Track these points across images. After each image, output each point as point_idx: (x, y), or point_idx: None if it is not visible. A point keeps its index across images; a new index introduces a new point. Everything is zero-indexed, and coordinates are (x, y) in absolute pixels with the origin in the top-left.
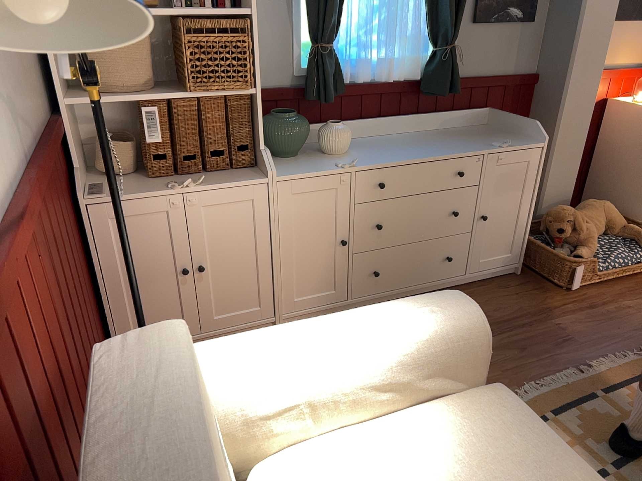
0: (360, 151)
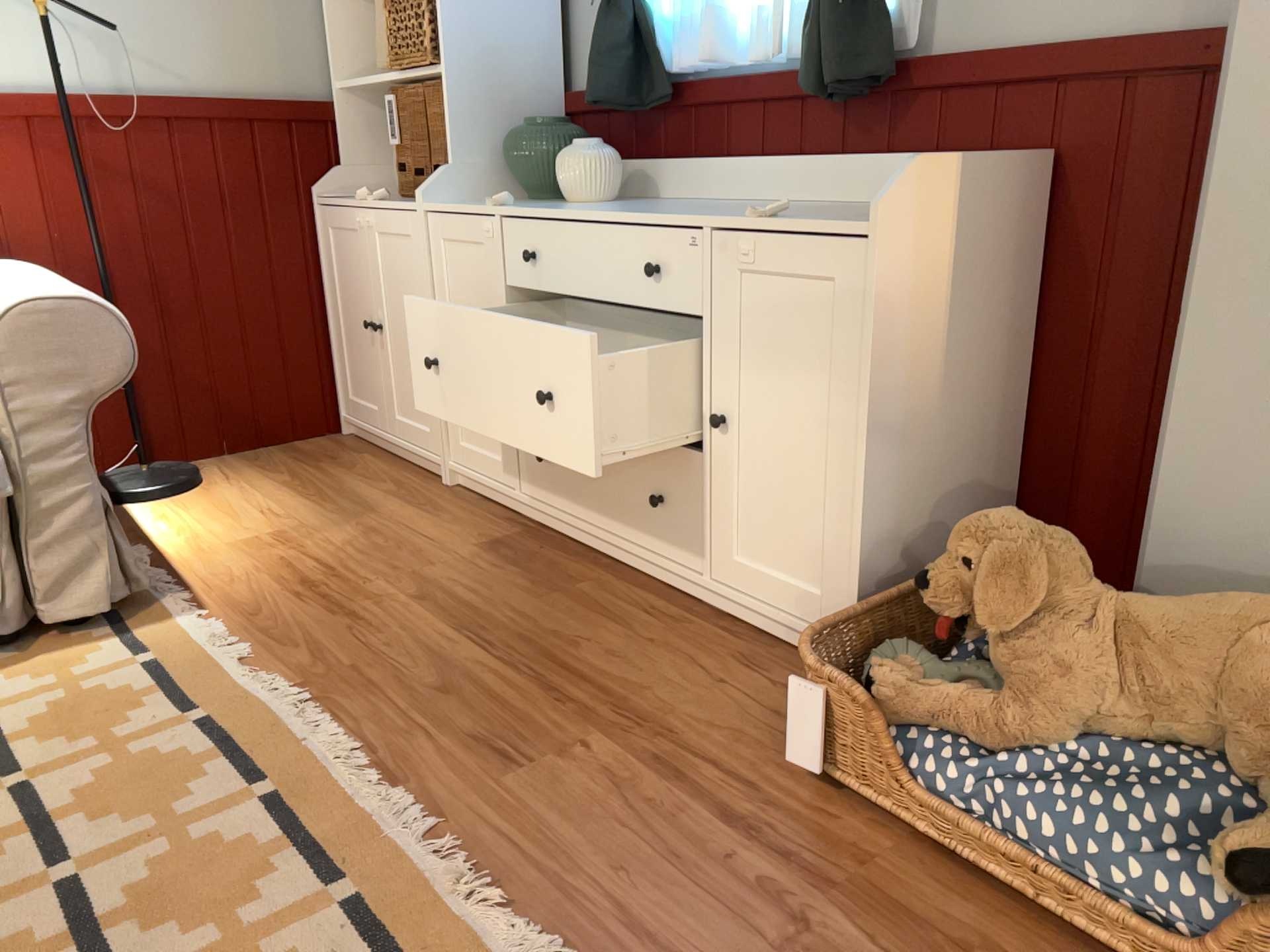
0: (605, 205)
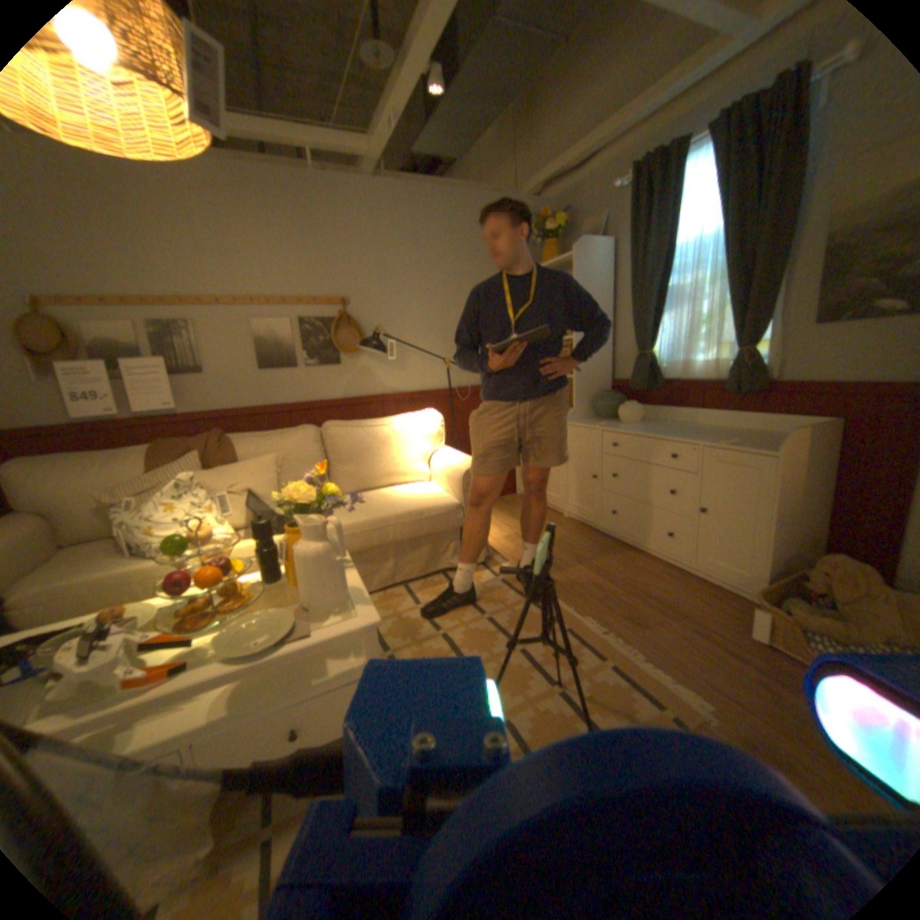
0: (641, 425)
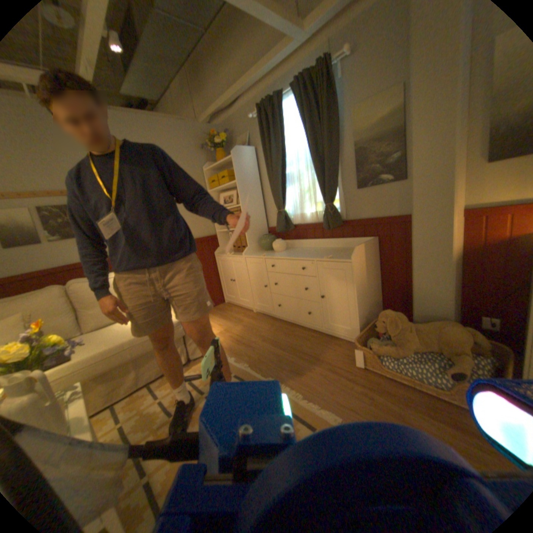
0: (285, 252)
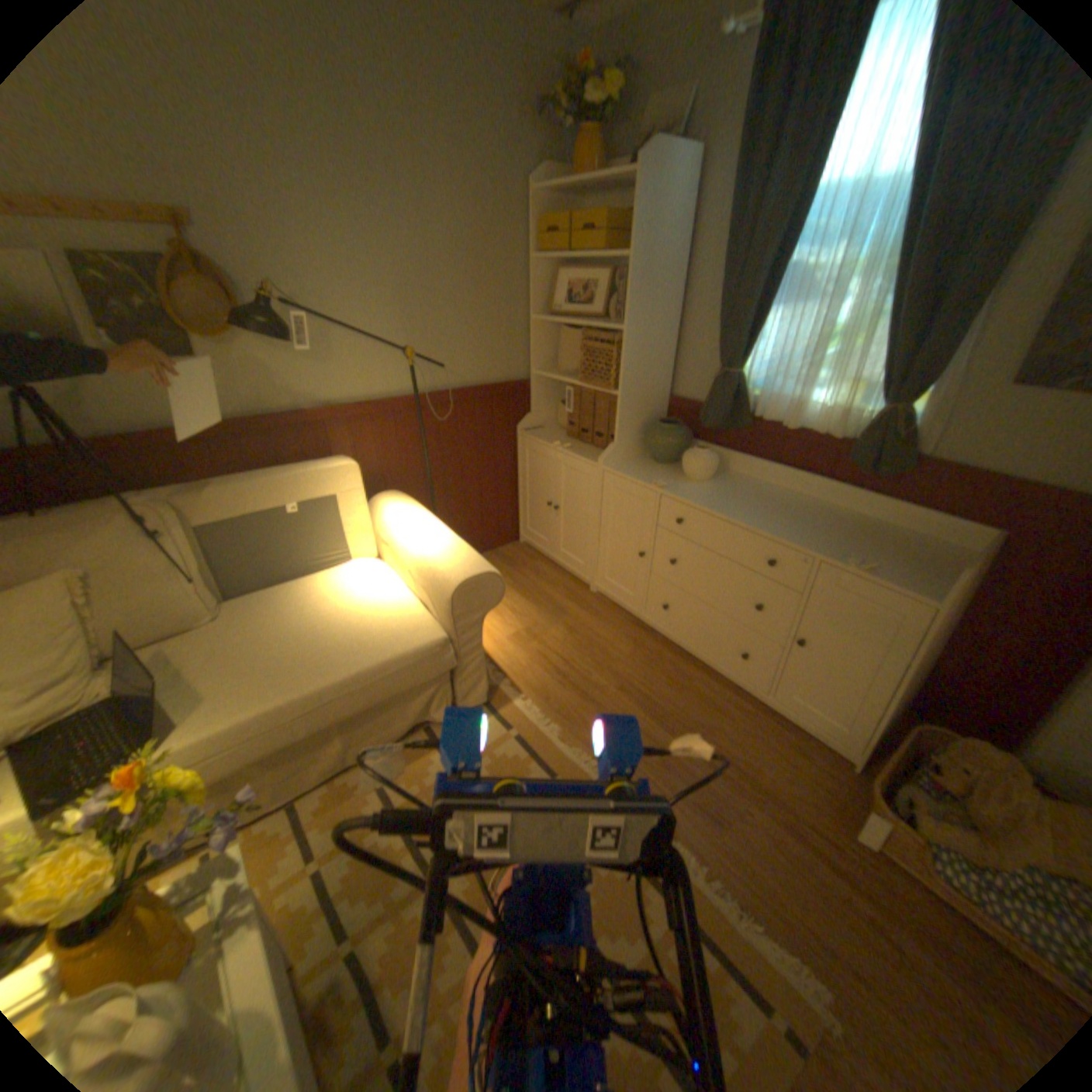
0: (714, 487)
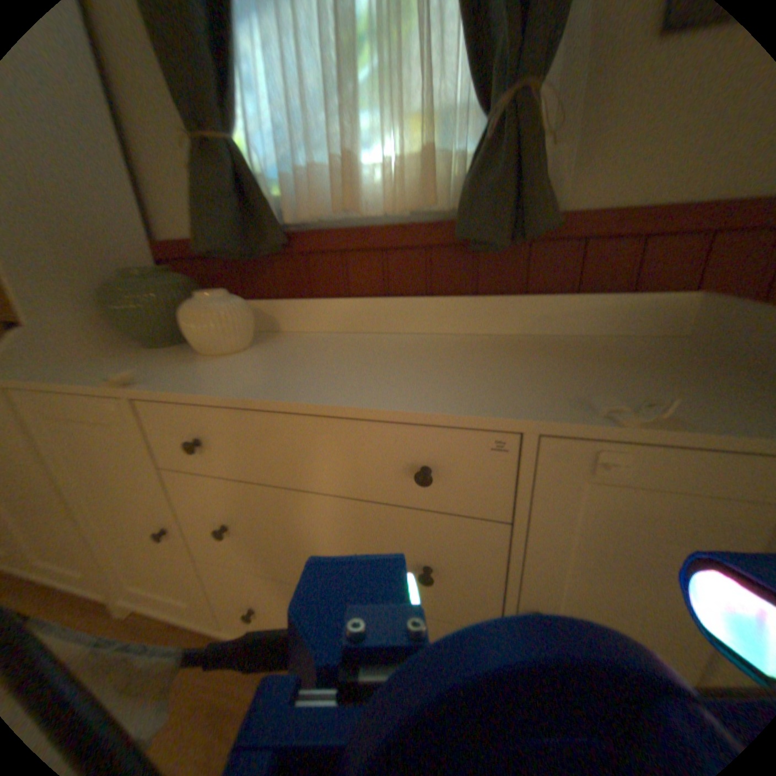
0: (262, 355)
